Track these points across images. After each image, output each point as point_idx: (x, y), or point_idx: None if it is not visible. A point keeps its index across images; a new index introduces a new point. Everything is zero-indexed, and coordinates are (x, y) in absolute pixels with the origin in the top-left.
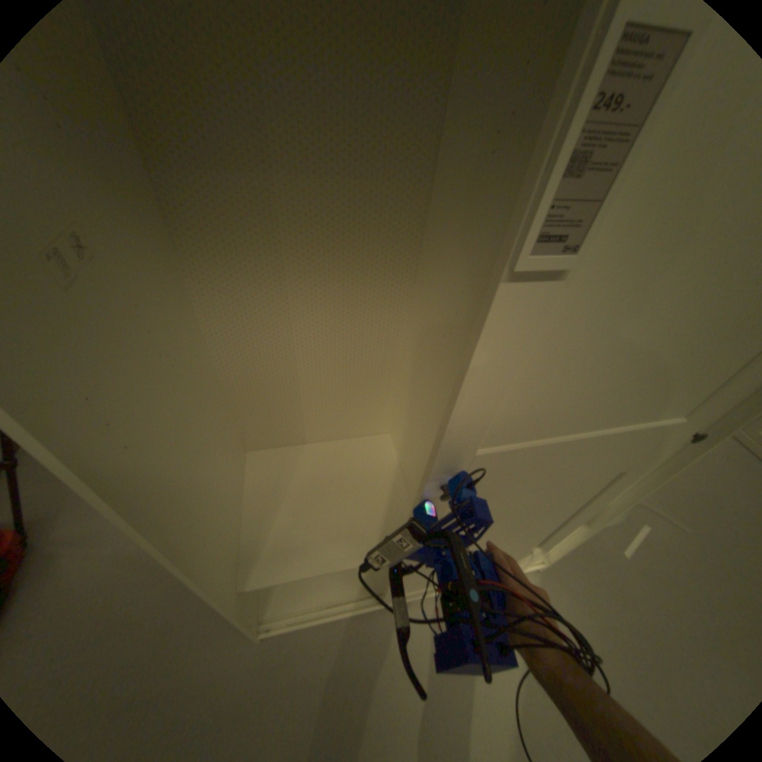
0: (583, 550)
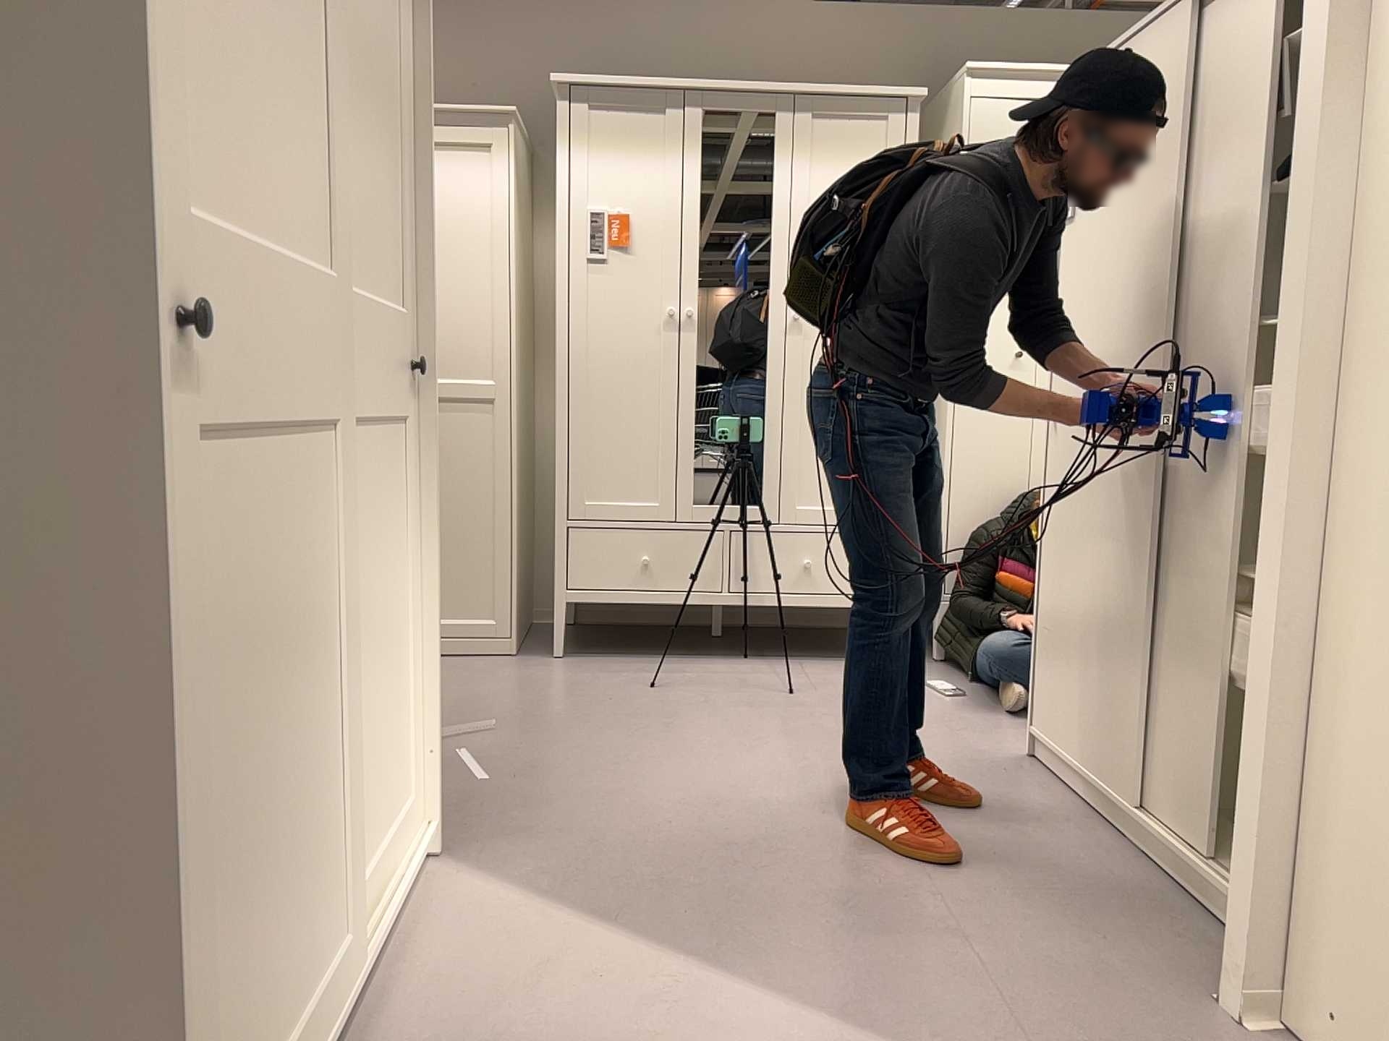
0: (440, 817)
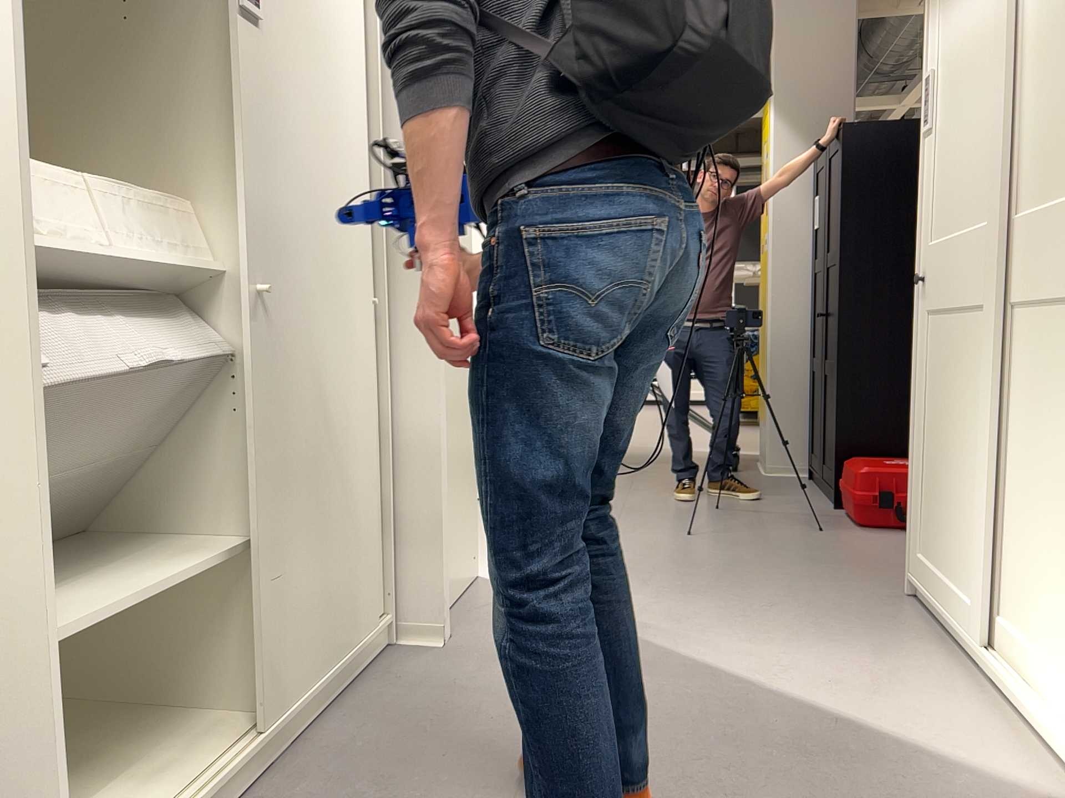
0: None
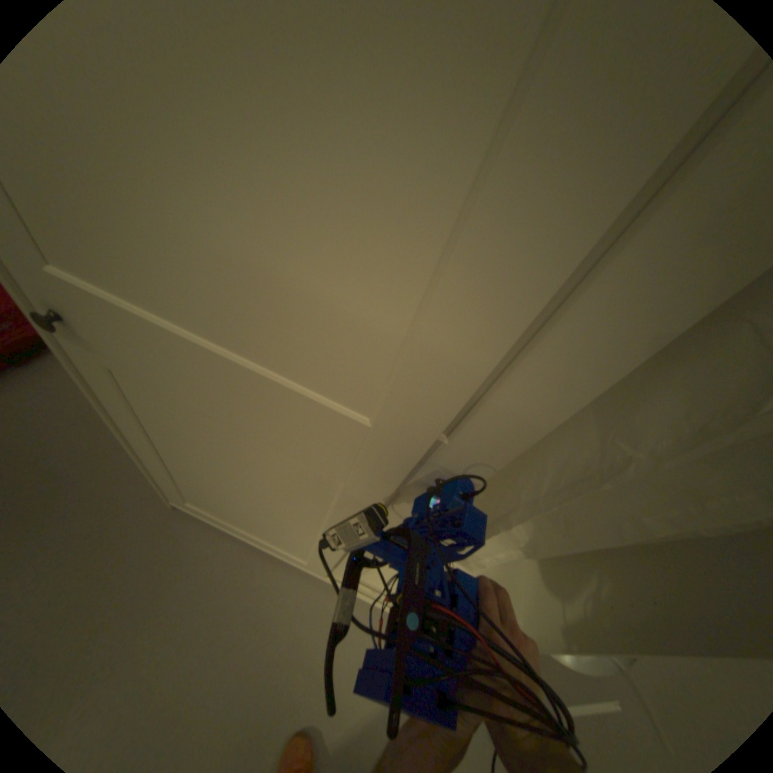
0: None
